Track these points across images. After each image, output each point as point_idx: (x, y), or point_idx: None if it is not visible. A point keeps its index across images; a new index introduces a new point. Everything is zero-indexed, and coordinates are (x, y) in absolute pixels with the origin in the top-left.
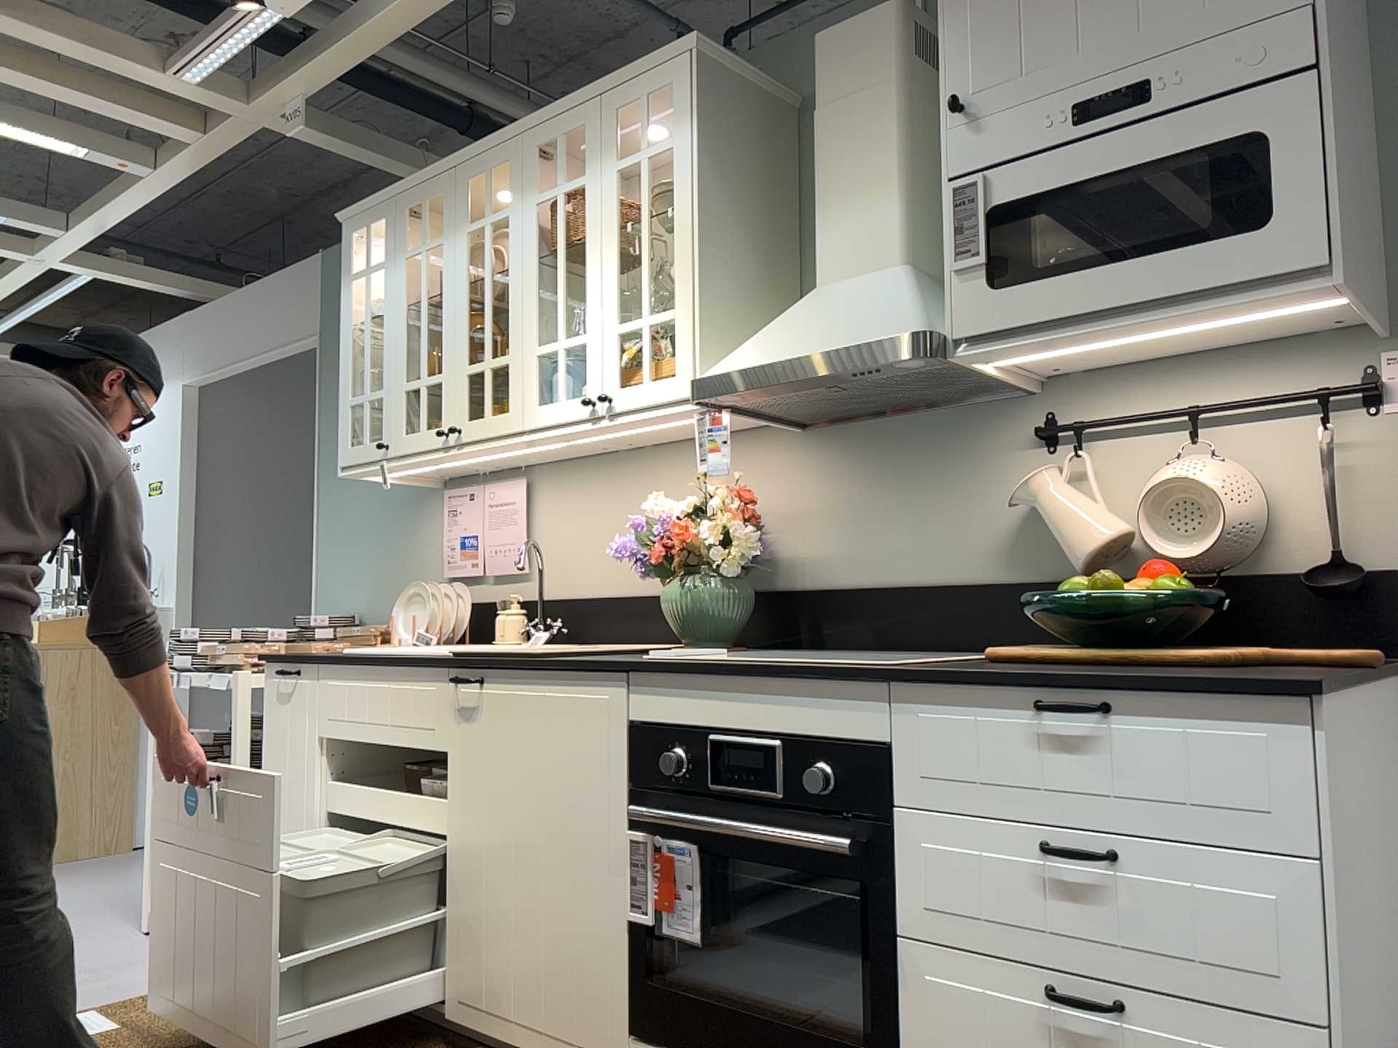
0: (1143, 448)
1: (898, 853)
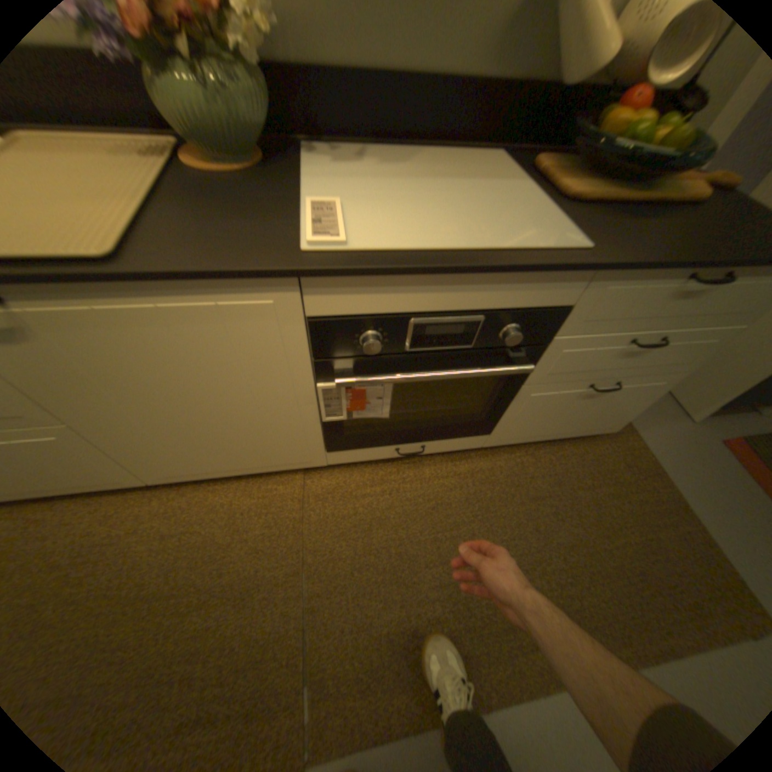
0: None
1: (543, 356)
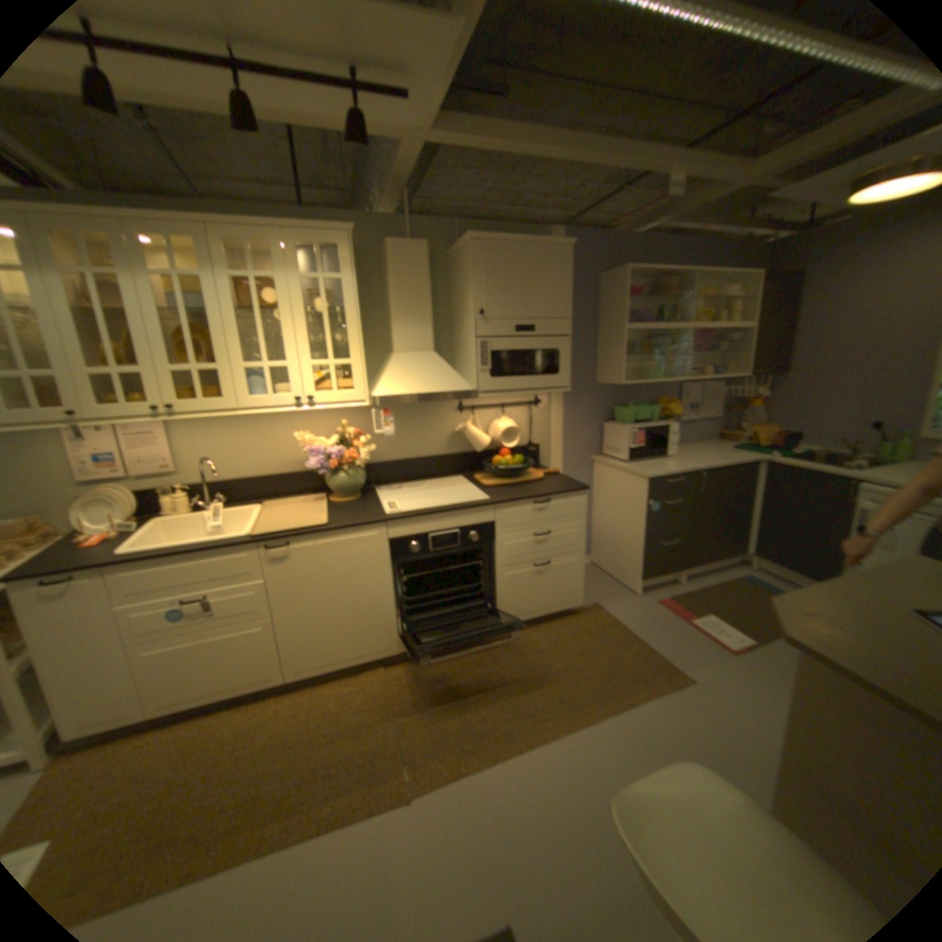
0: (488, 414)
1: (497, 549)
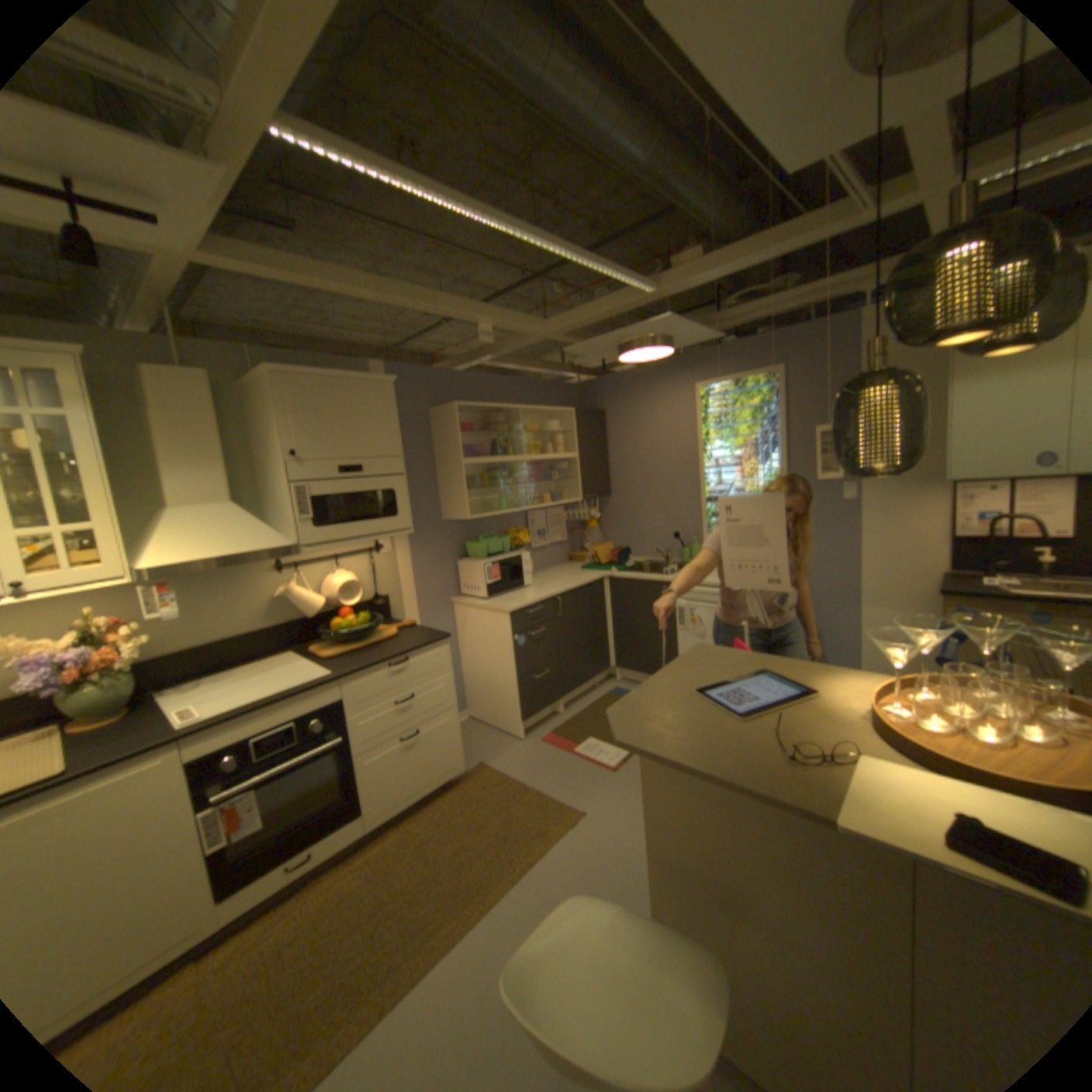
0: (316, 568)
1: (349, 732)
